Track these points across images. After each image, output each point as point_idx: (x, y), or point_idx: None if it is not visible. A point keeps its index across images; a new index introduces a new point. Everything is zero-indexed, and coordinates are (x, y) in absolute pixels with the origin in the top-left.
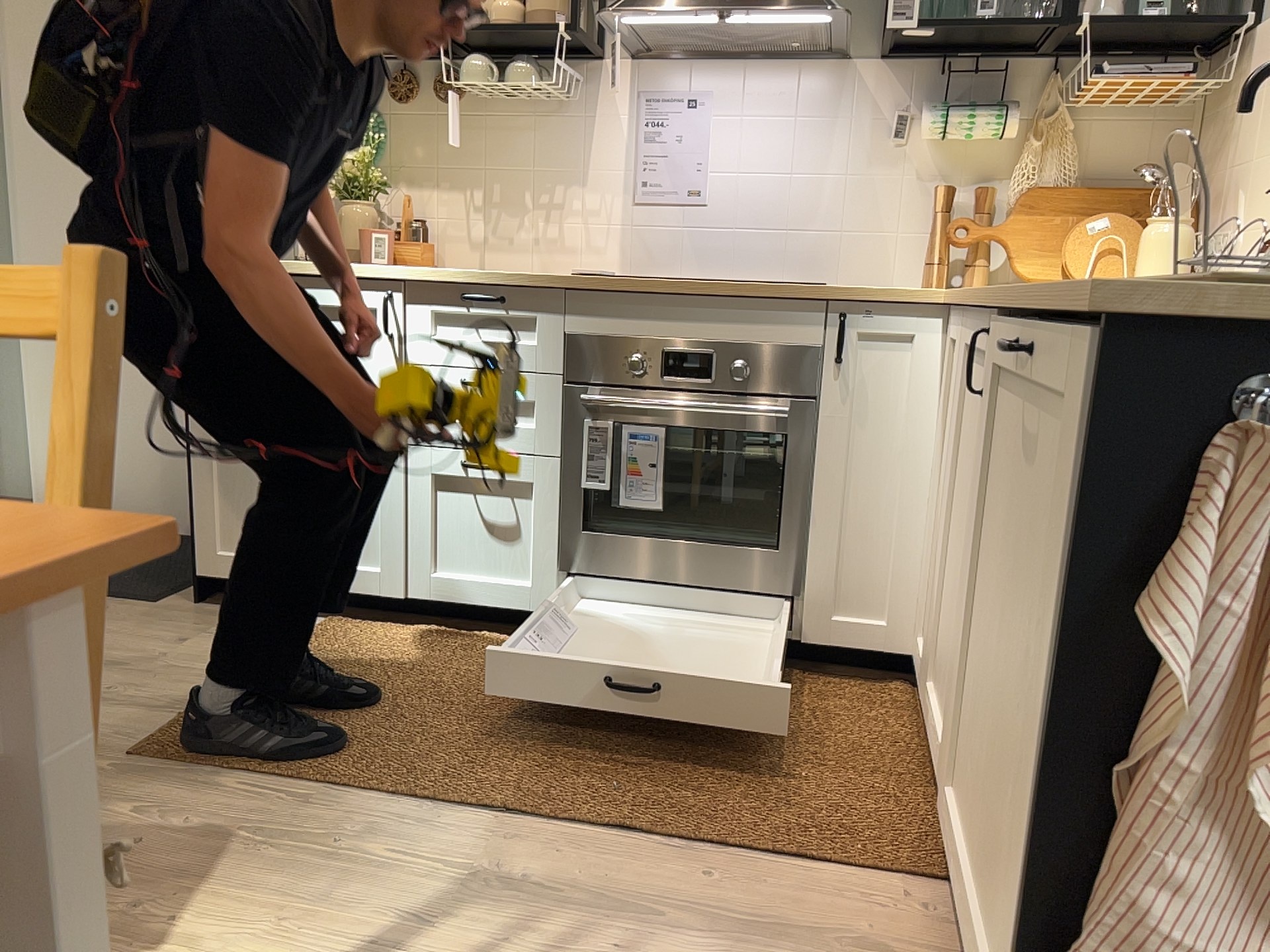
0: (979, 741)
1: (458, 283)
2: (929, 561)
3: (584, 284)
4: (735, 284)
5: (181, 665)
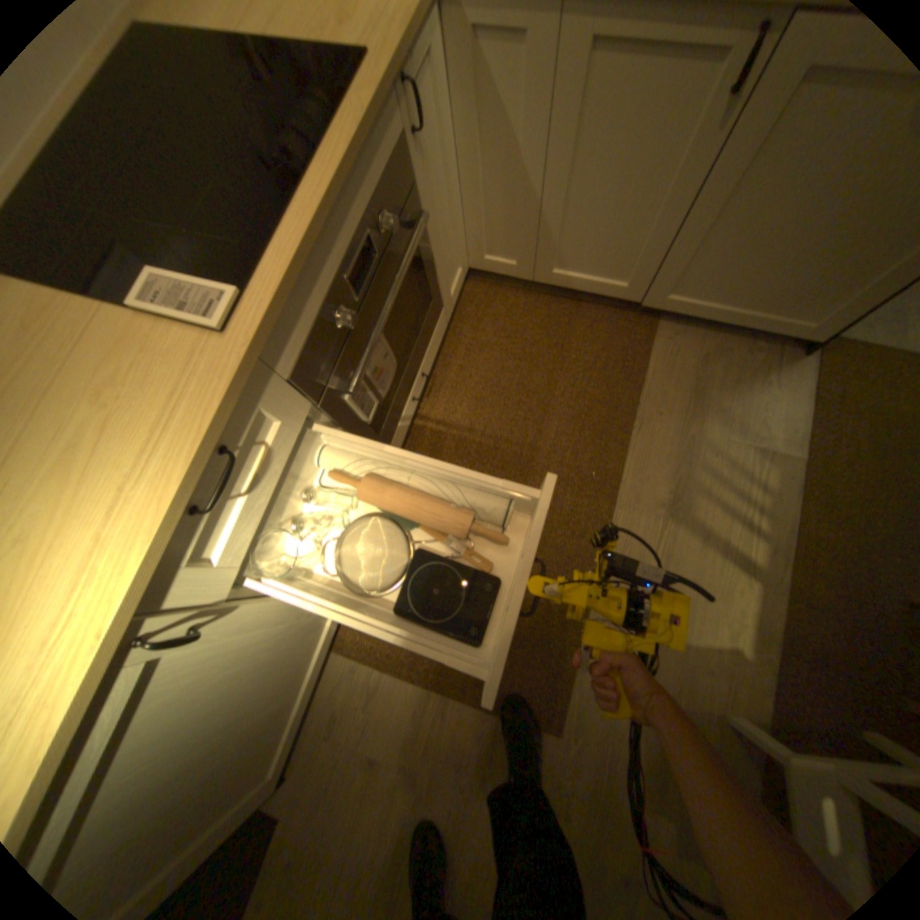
0: (712, 271)
1: (173, 514)
2: (476, 216)
3: (266, 320)
4: (346, 139)
5: (415, 750)
